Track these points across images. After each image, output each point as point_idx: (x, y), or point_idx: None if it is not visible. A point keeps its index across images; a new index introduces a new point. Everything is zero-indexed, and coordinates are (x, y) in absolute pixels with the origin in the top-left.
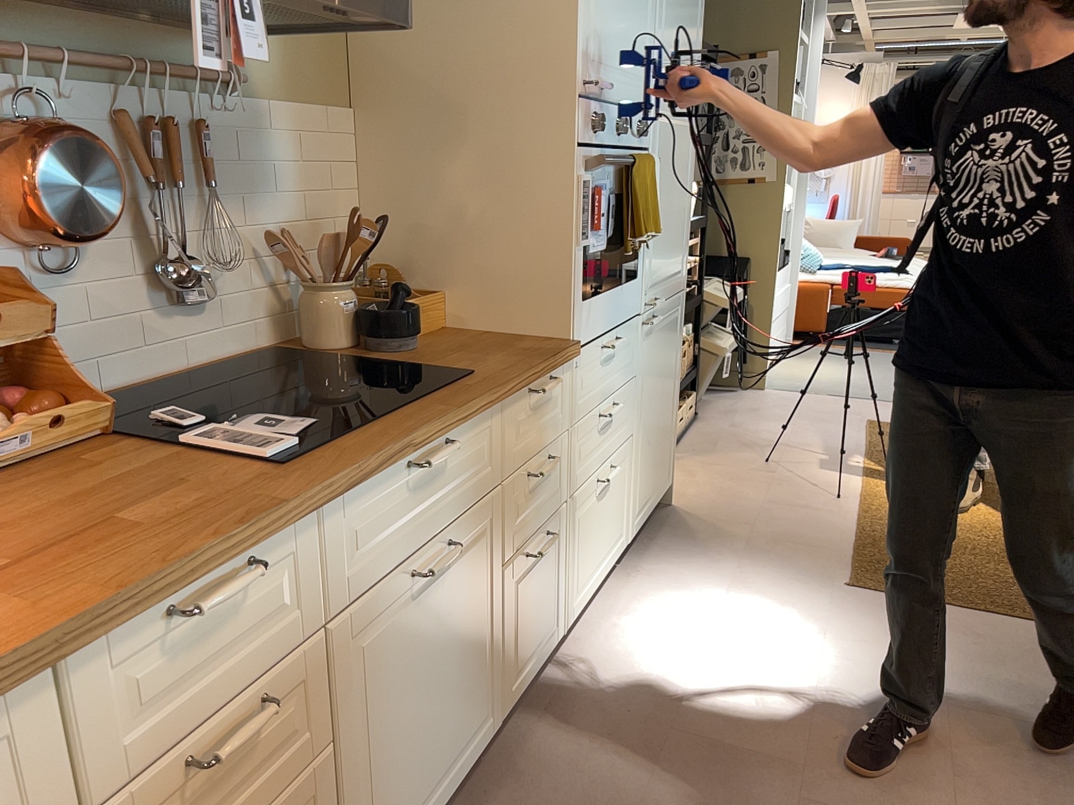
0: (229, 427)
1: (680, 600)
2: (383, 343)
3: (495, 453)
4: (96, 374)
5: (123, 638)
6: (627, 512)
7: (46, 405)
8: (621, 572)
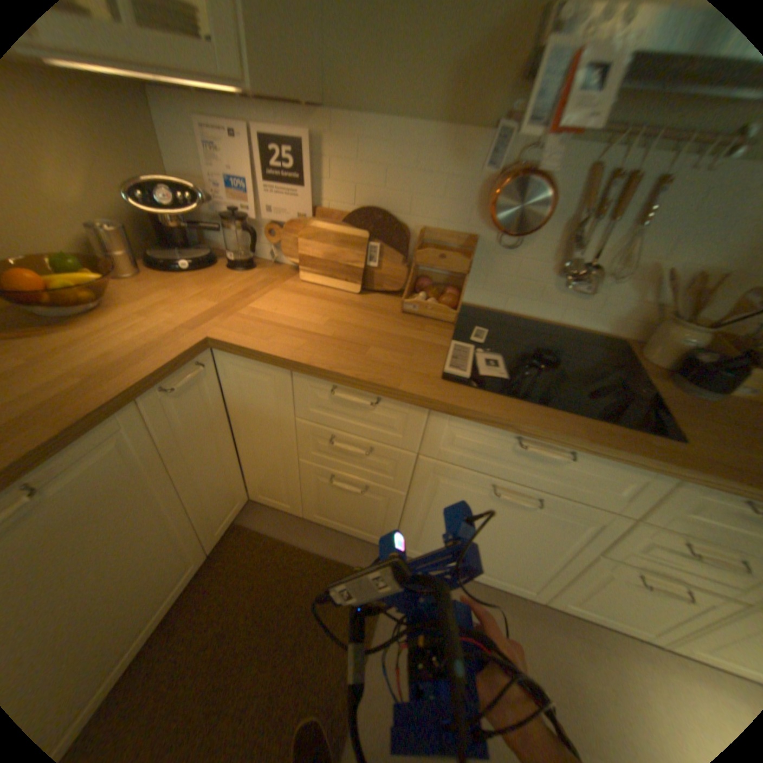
0: (472, 350)
1: None
2: (682, 380)
3: (644, 501)
4: (502, 300)
5: (313, 379)
6: None
7: (444, 298)
8: None
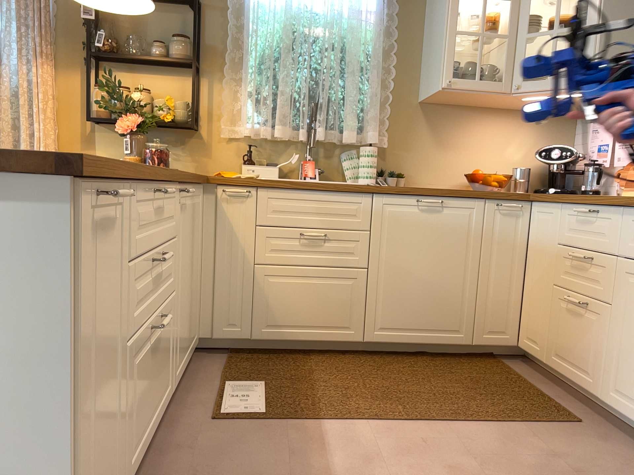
0: None
1: None
2: None
3: None
4: None
5: (570, 209)
6: None
7: None
8: None
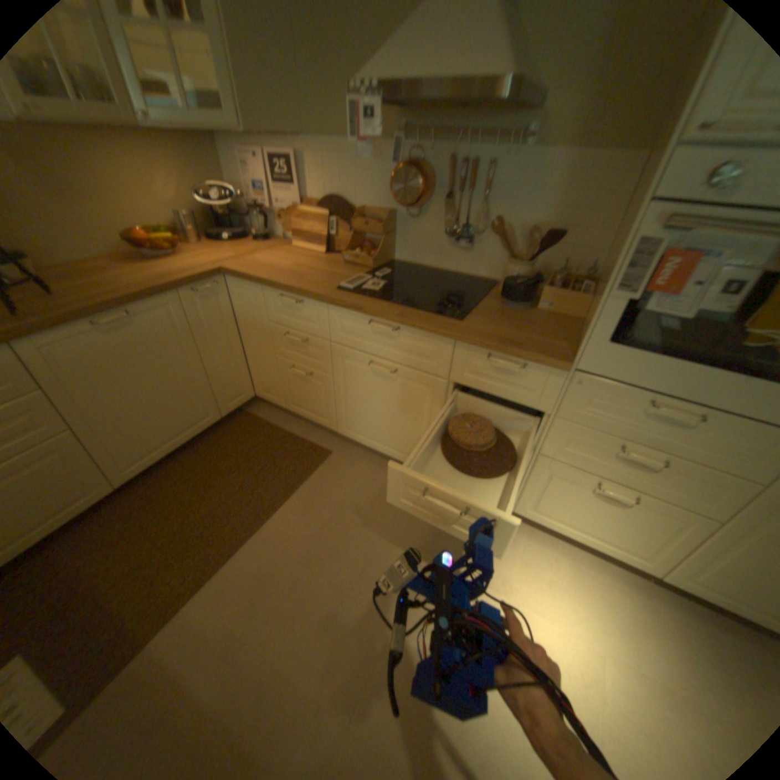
0: (367, 277)
1: (612, 624)
2: (501, 297)
3: (442, 361)
4: (418, 255)
5: (271, 291)
6: (668, 559)
7: (371, 252)
8: (639, 583)
